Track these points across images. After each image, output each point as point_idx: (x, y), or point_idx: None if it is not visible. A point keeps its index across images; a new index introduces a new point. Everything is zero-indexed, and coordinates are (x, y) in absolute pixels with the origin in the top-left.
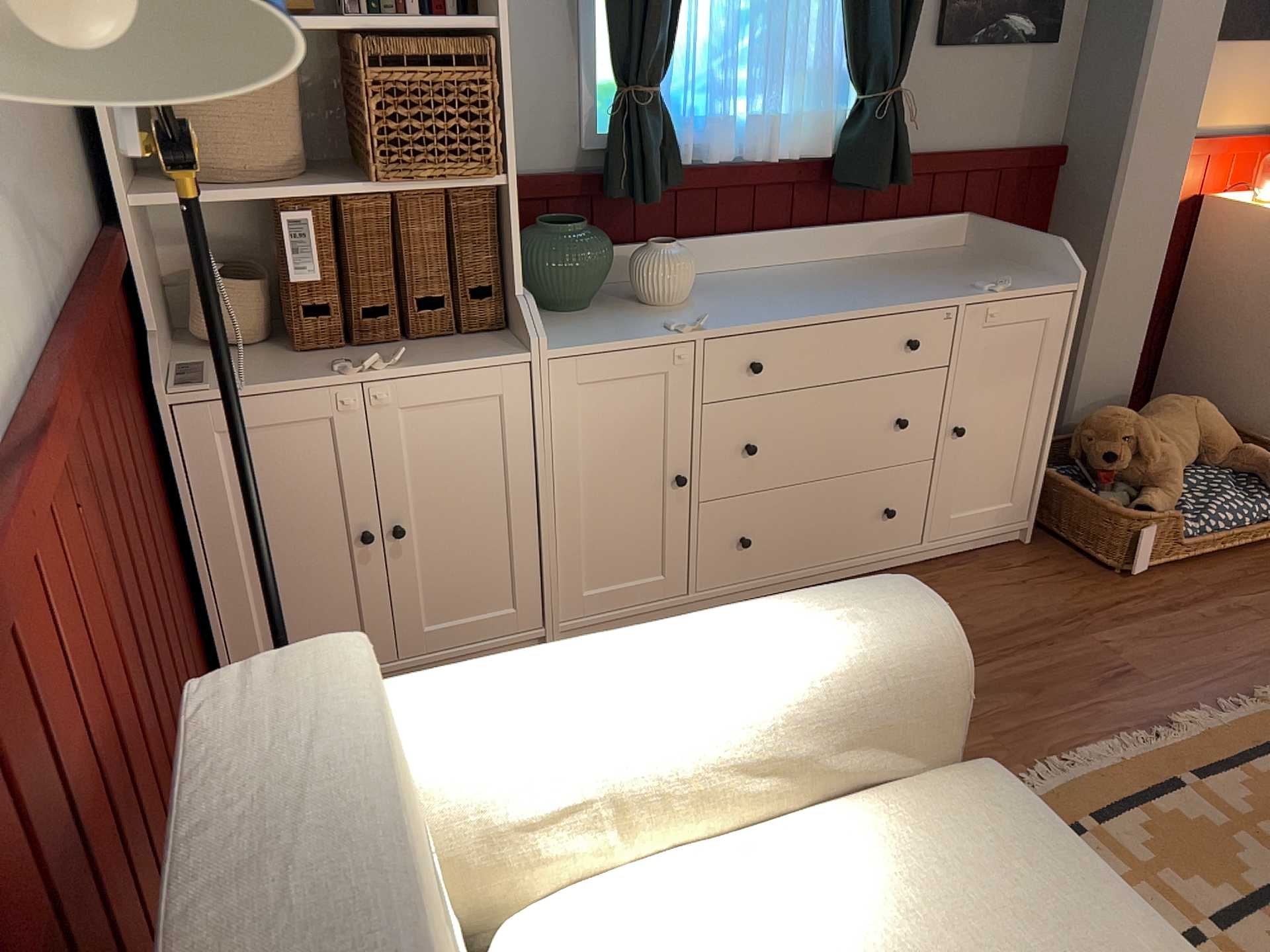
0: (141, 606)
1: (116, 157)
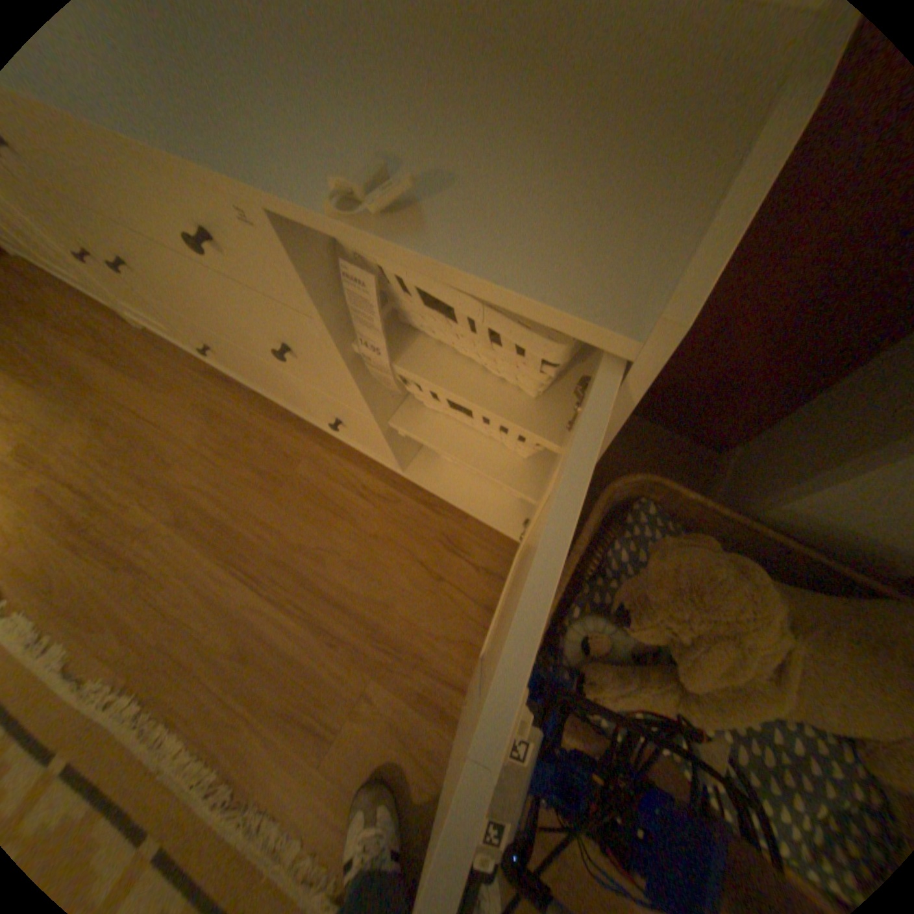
0: None
1: None
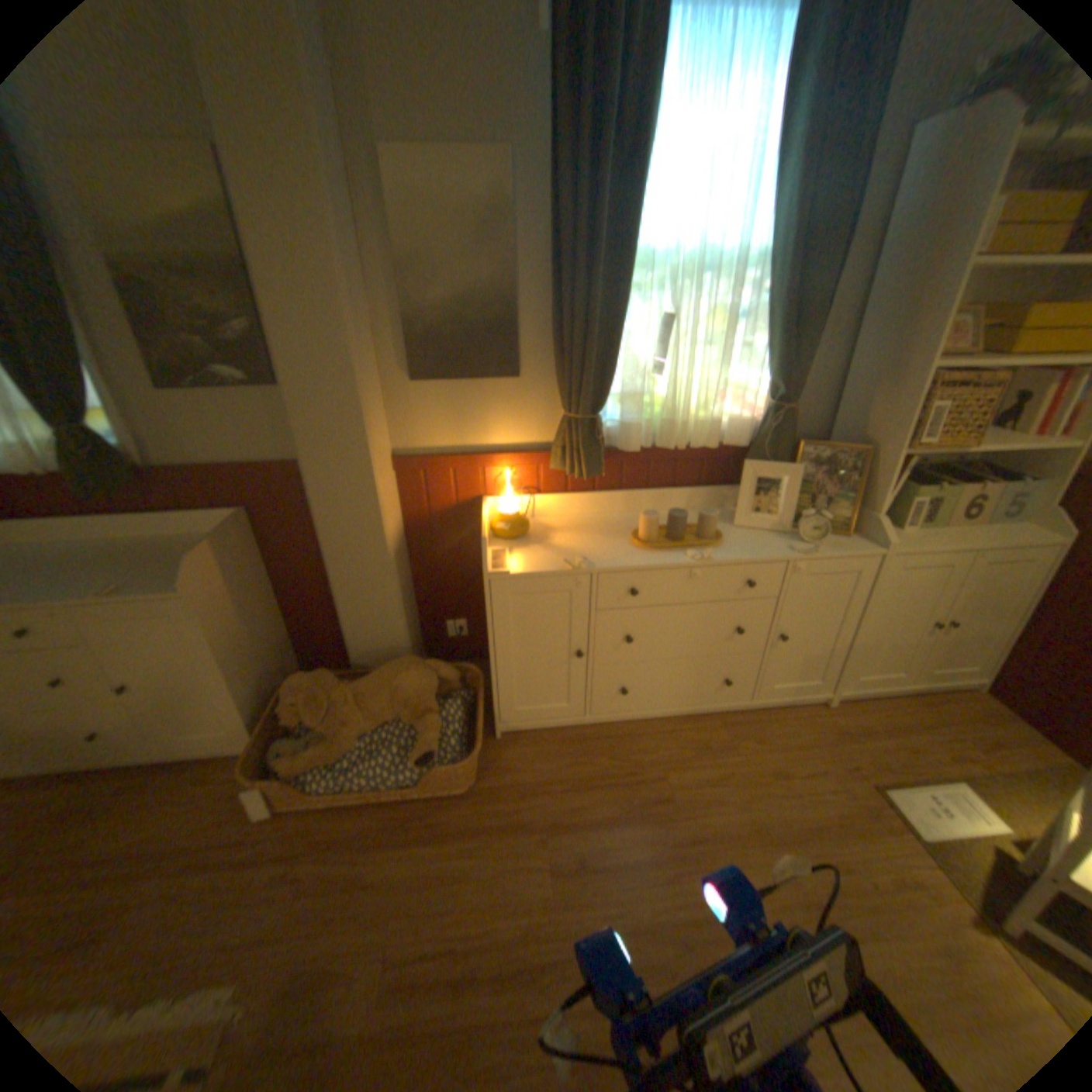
0: None
1: None
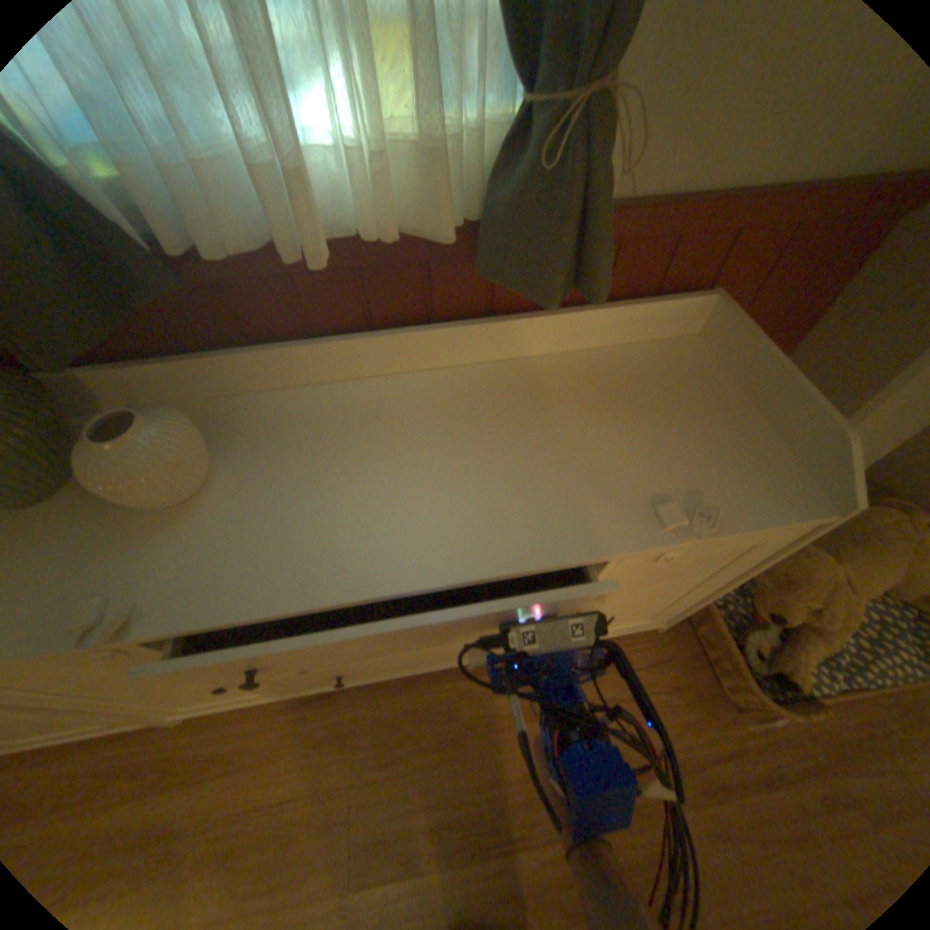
0: None
1: None
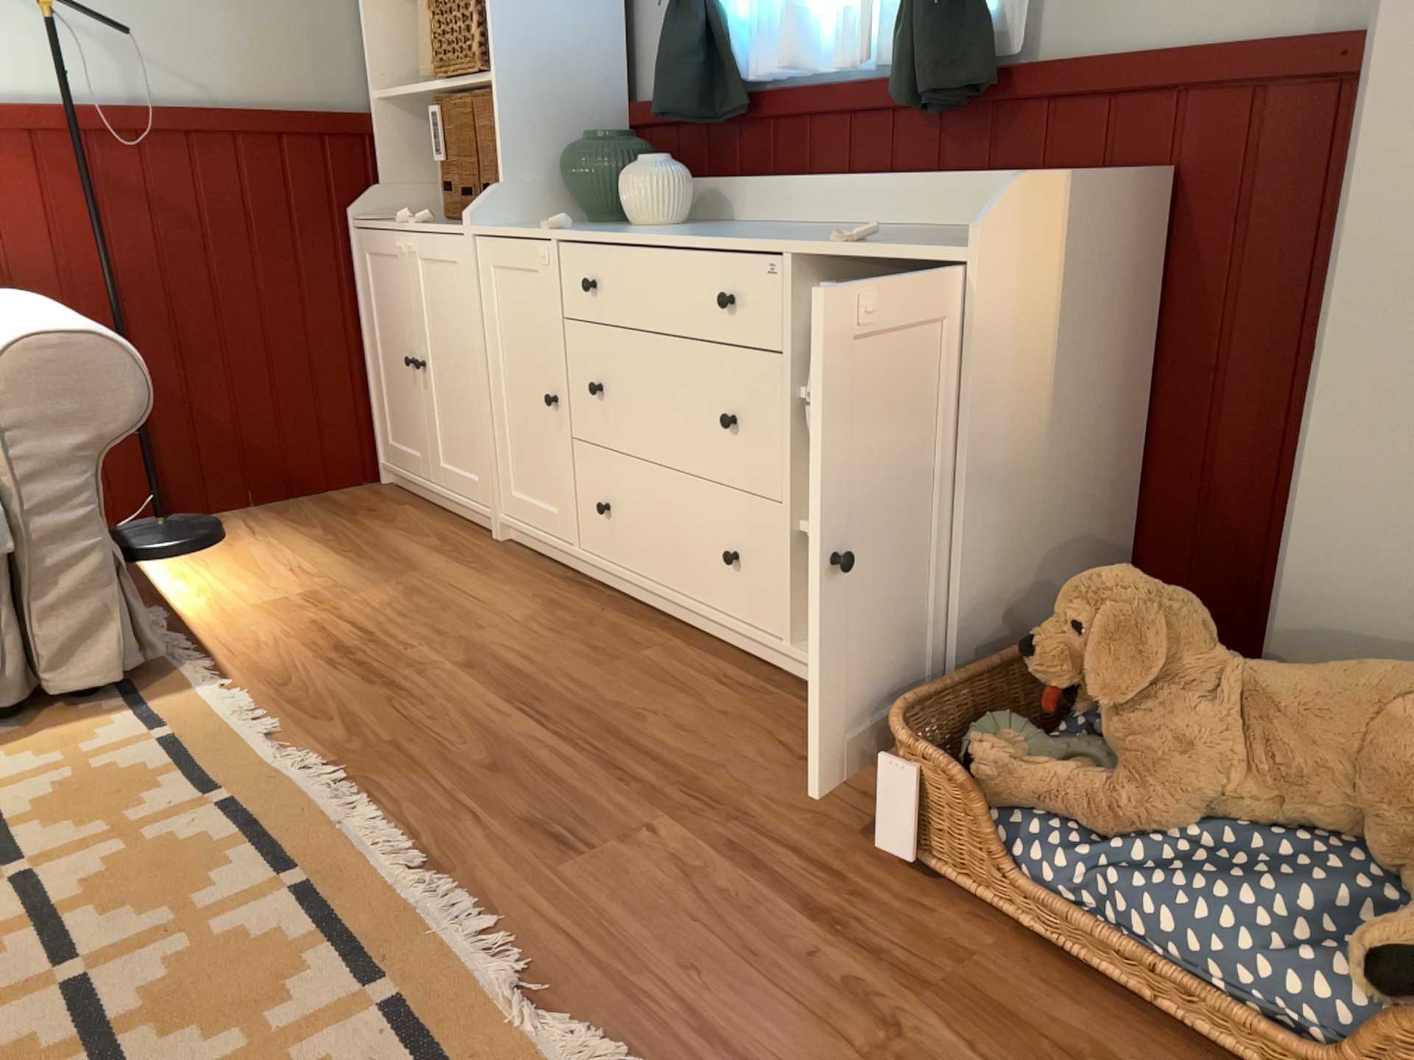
0: (182, 291)
1: (374, 68)
